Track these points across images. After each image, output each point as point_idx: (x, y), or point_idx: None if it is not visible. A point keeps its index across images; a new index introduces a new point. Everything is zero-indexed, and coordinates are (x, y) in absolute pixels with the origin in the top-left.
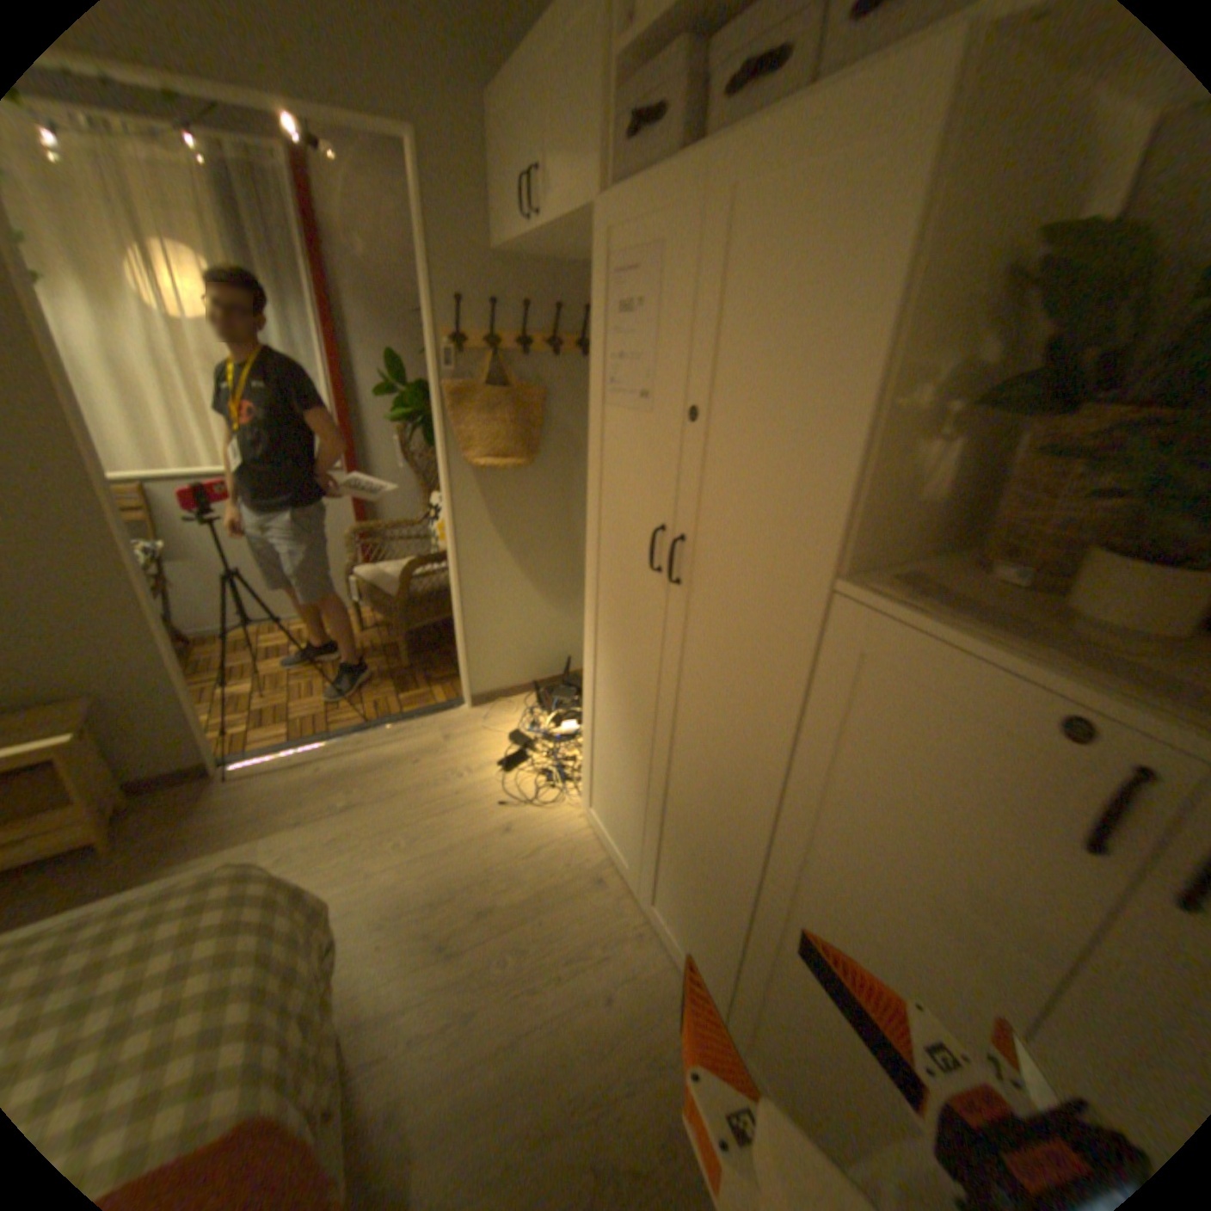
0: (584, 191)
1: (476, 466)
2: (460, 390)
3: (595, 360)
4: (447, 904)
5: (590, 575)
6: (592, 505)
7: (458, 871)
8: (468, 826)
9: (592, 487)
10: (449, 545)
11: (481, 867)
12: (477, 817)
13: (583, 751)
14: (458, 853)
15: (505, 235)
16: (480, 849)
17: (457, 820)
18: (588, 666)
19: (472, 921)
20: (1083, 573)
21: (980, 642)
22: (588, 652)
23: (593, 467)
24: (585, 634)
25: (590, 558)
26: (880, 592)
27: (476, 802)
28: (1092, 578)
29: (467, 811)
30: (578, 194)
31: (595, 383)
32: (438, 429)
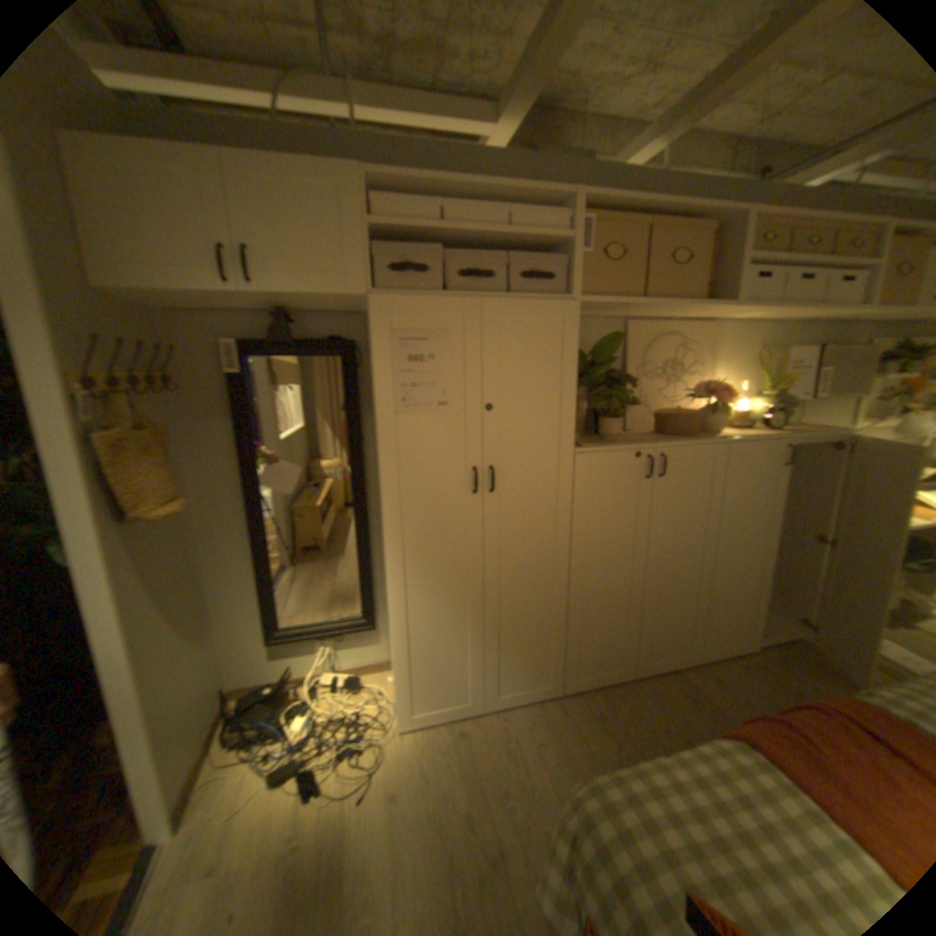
0: (339, 283)
1: (153, 518)
2: (116, 437)
3: (381, 389)
4: (449, 860)
5: (390, 533)
6: (387, 483)
7: (418, 849)
8: (367, 840)
9: (386, 471)
10: (106, 640)
11: (419, 826)
12: (359, 829)
13: (394, 678)
14: (396, 850)
15: (139, 276)
16: (399, 827)
17: (354, 853)
18: (394, 603)
19: (470, 835)
20: (602, 427)
21: (615, 447)
22: (394, 592)
23: (385, 457)
24: (388, 581)
25: (389, 521)
26: (586, 448)
27: (338, 830)
28: (609, 427)
29: (346, 841)
30: (330, 282)
31: (382, 403)
32: (69, 494)
